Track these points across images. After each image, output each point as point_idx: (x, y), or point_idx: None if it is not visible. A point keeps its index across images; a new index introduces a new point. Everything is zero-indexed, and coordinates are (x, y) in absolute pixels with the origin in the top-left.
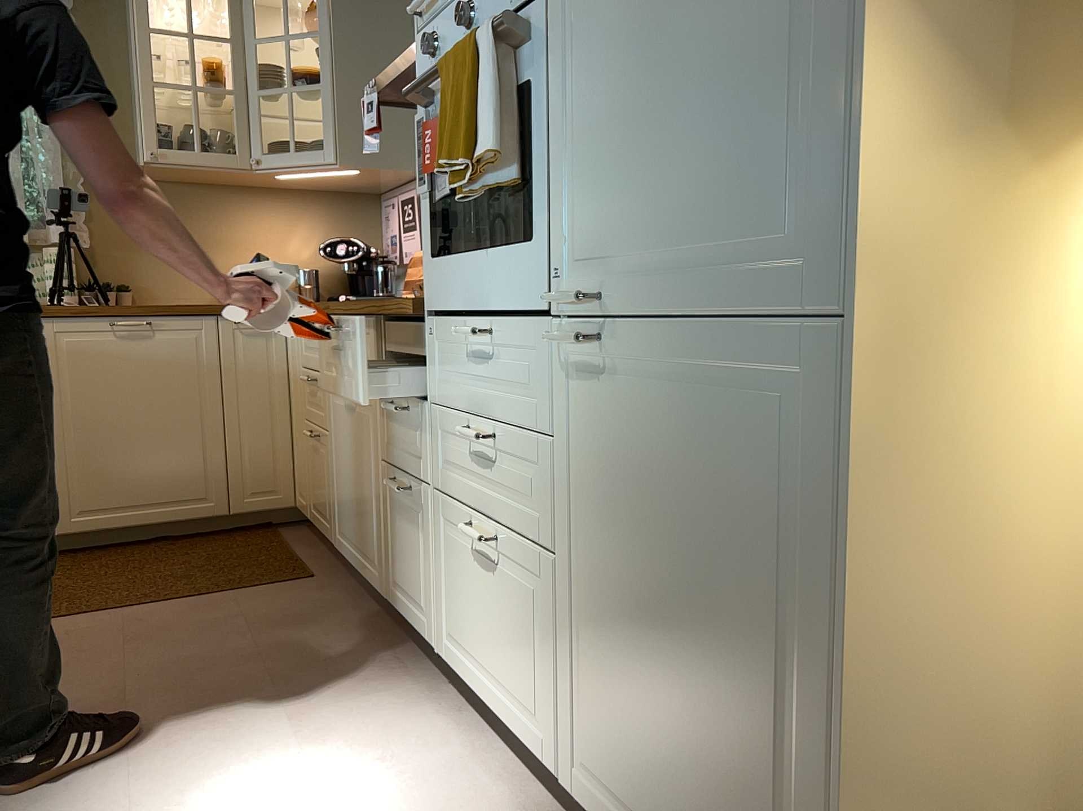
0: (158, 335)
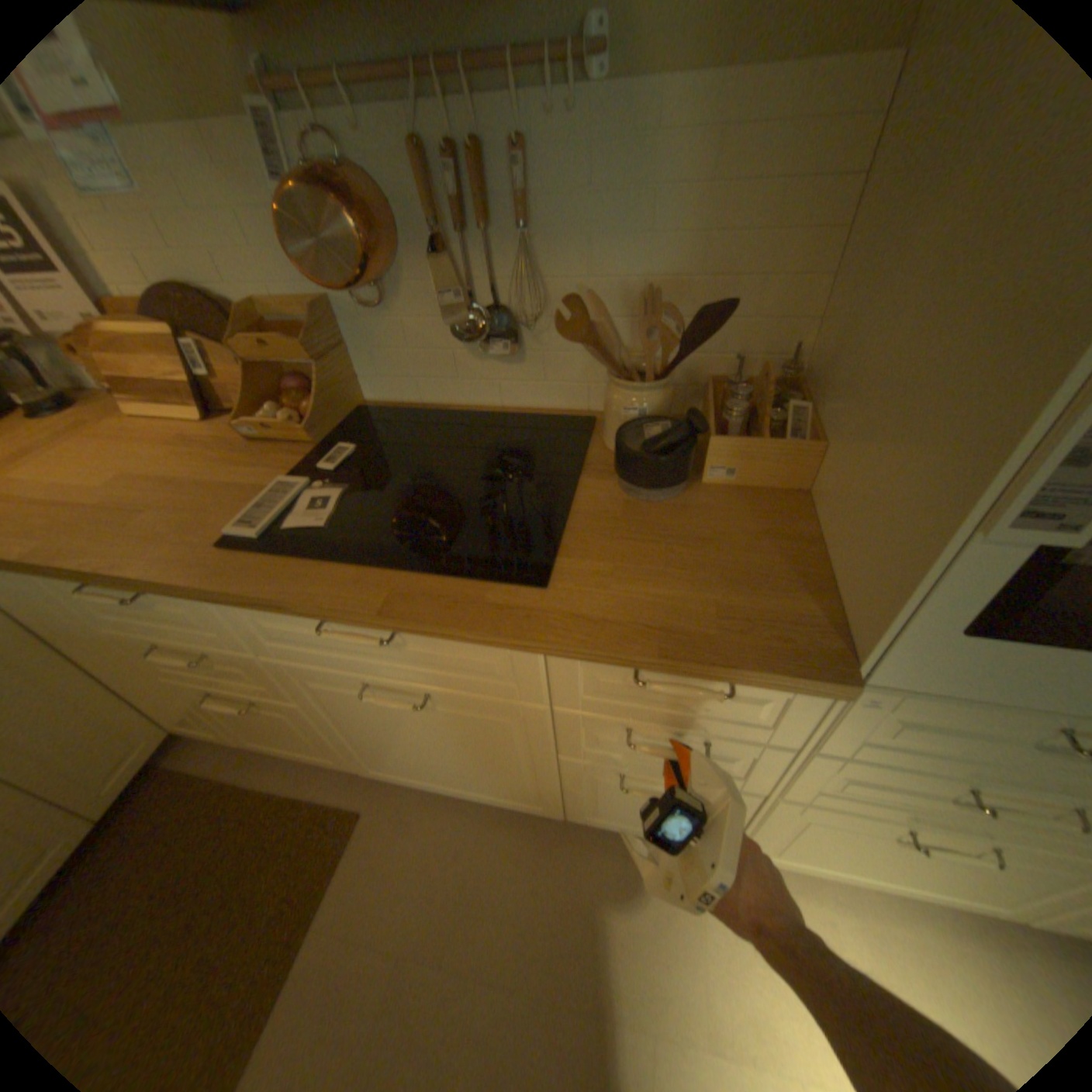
0: None
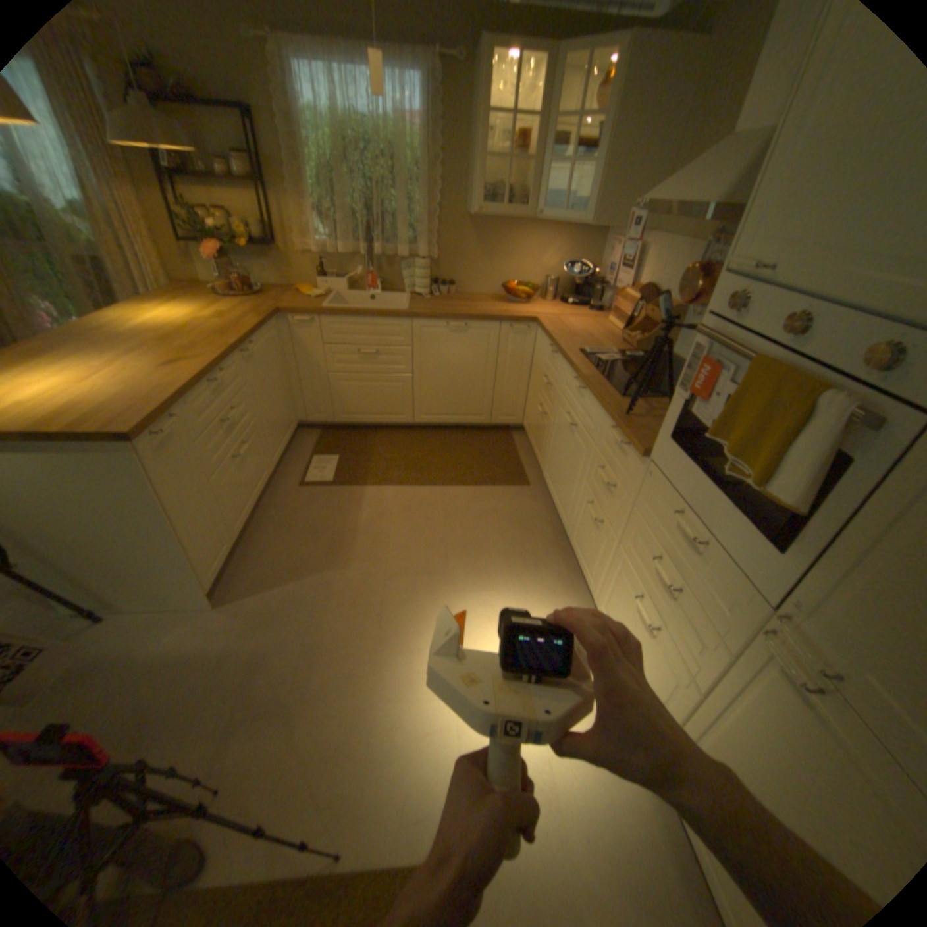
0: (468, 331)
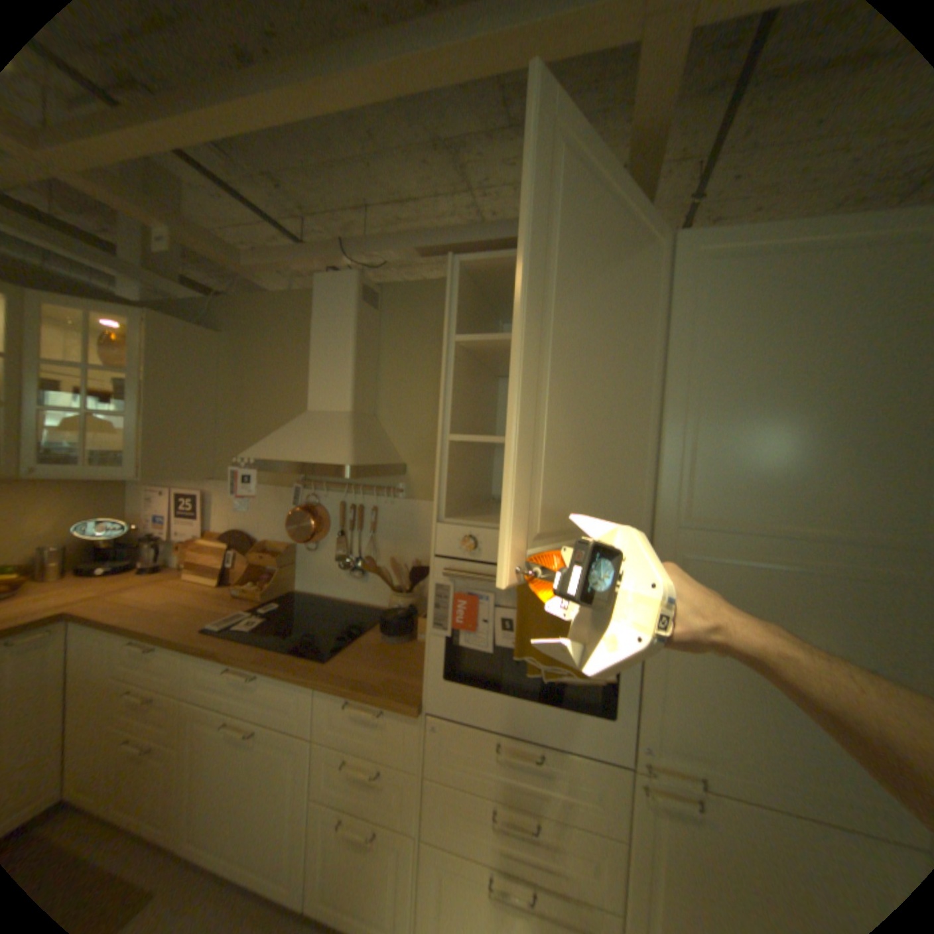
0: None
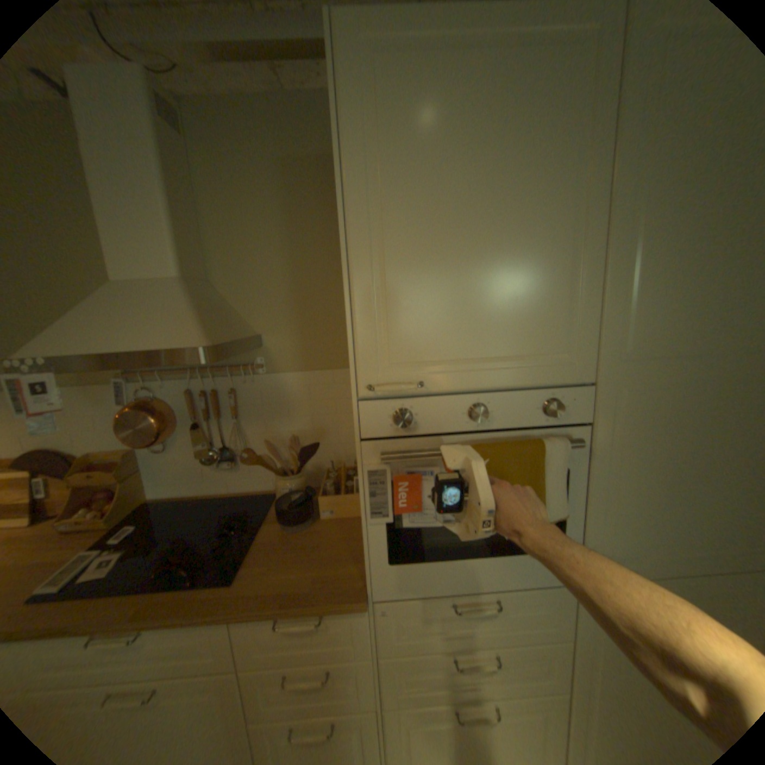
0: None
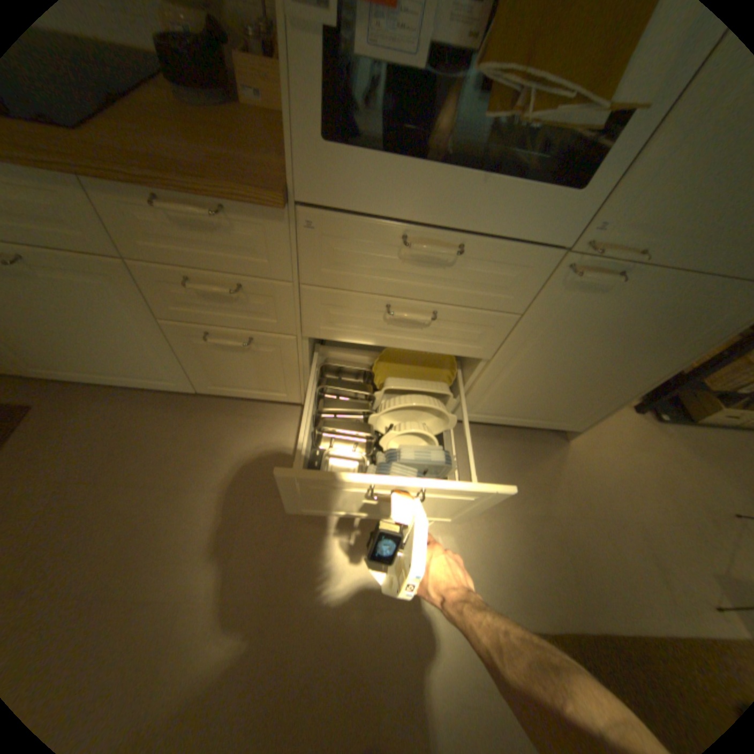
0: None
